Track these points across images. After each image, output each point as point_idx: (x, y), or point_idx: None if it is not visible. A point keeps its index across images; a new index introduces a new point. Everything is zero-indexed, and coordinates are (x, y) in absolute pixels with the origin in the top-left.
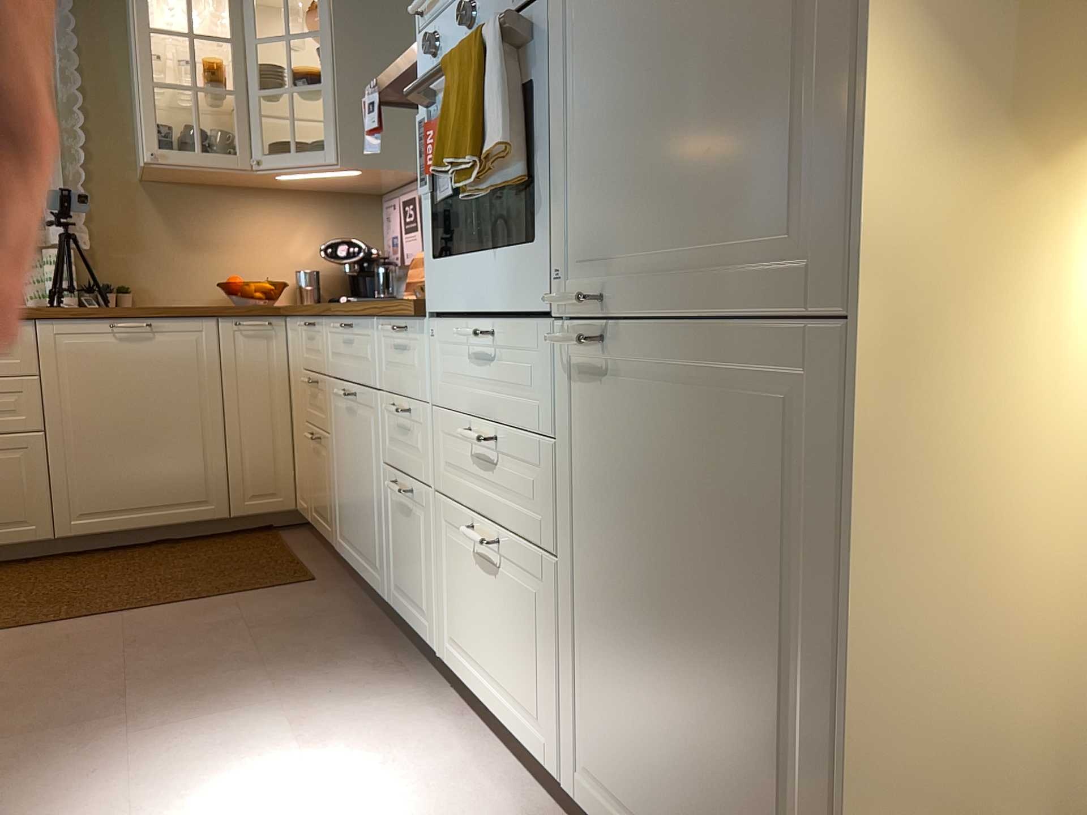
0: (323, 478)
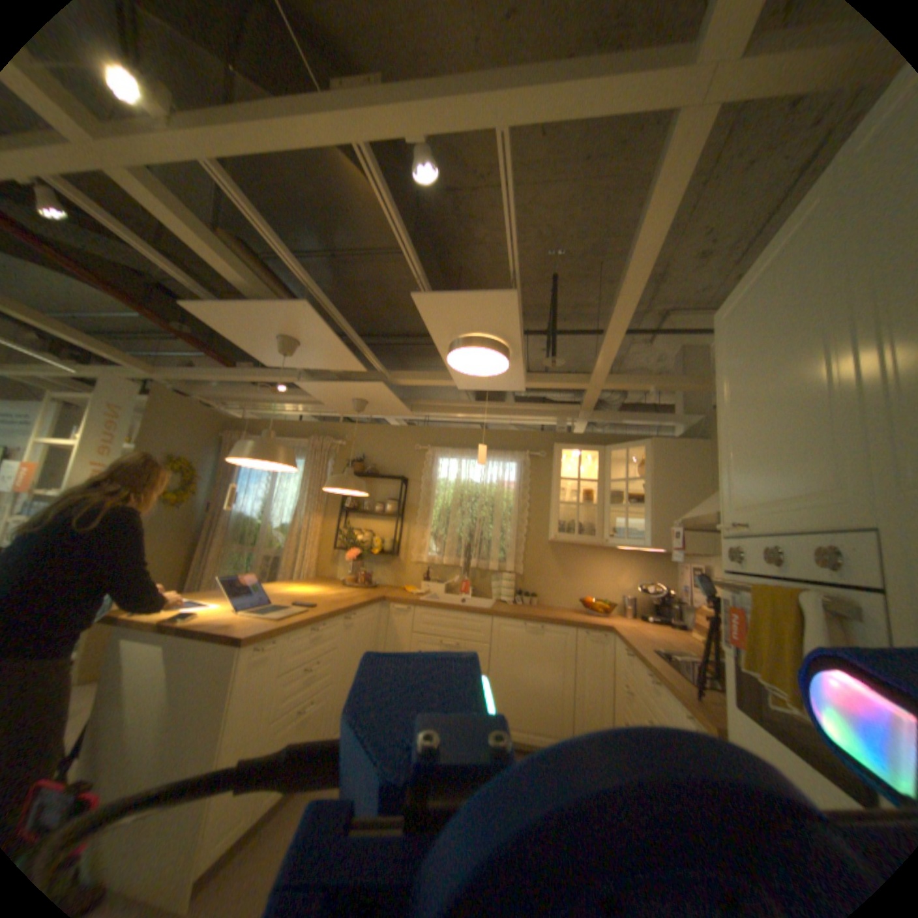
0: None
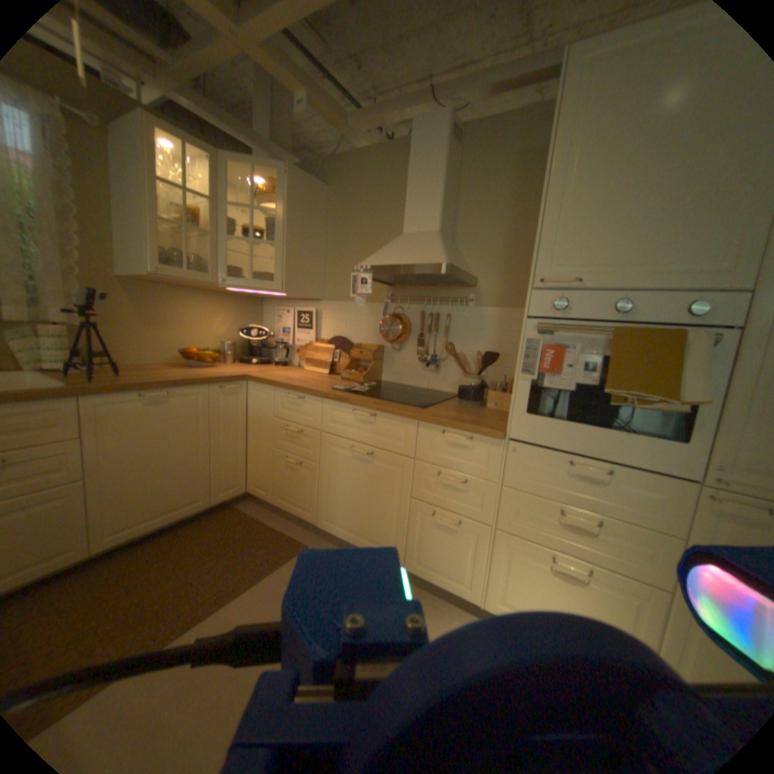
0: (302, 486)
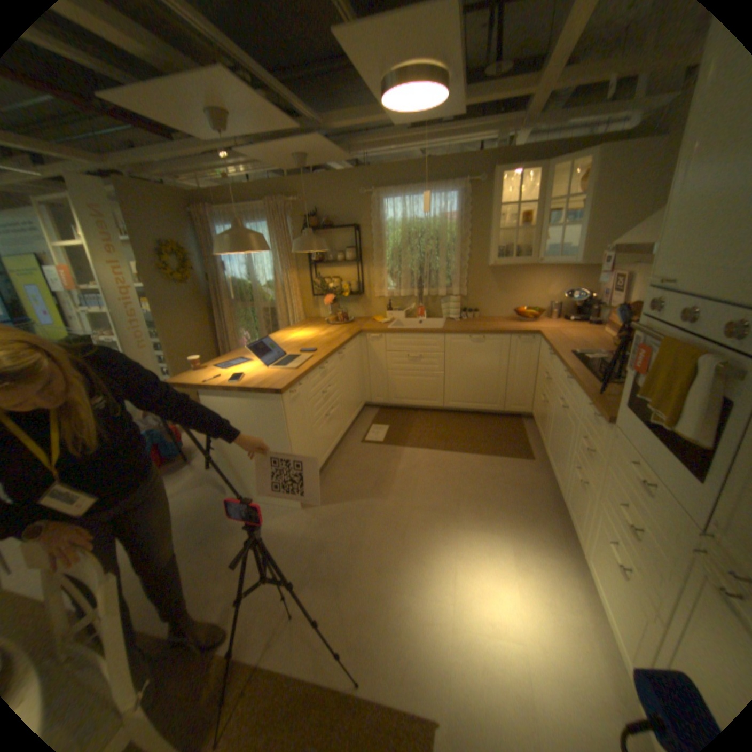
0: (546, 419)
